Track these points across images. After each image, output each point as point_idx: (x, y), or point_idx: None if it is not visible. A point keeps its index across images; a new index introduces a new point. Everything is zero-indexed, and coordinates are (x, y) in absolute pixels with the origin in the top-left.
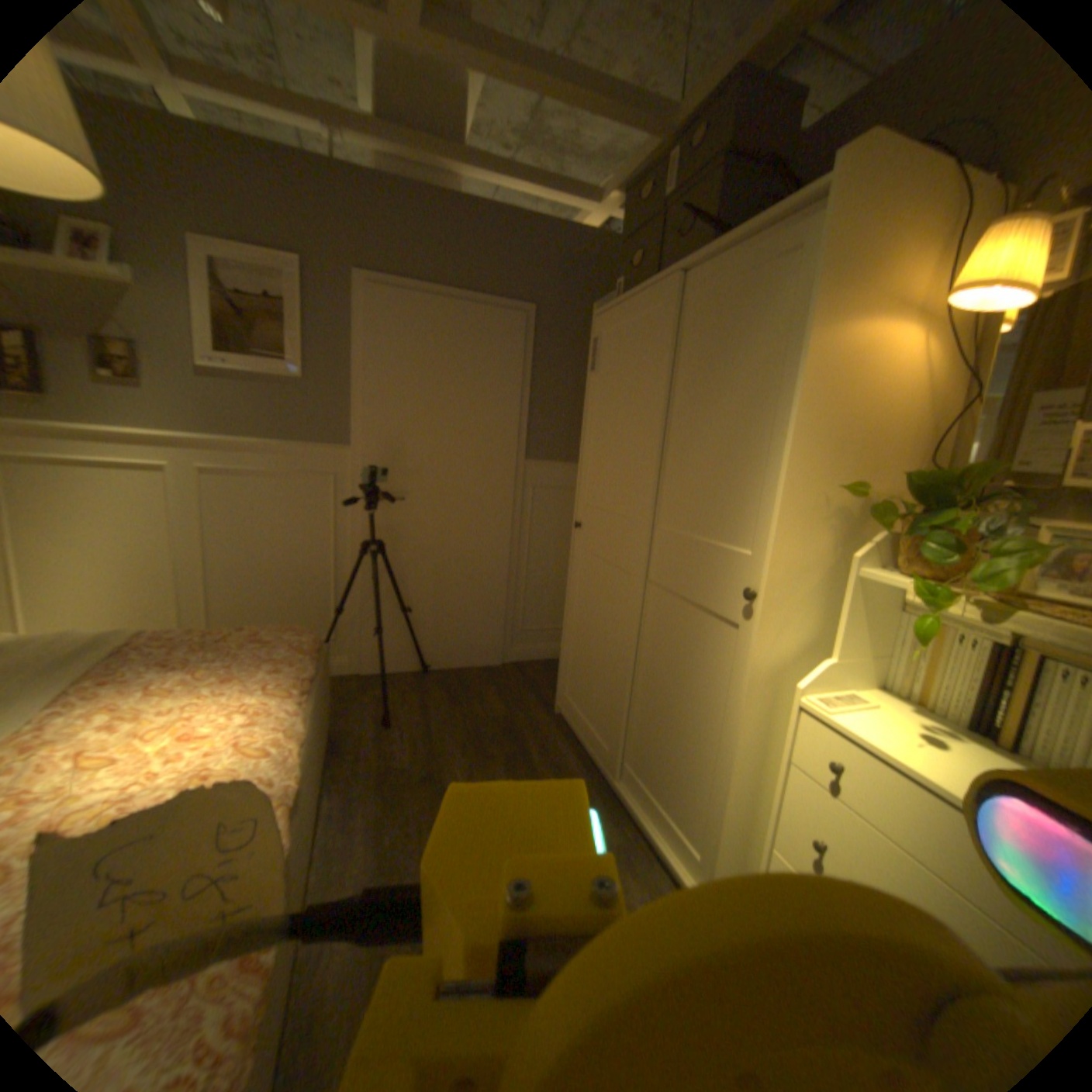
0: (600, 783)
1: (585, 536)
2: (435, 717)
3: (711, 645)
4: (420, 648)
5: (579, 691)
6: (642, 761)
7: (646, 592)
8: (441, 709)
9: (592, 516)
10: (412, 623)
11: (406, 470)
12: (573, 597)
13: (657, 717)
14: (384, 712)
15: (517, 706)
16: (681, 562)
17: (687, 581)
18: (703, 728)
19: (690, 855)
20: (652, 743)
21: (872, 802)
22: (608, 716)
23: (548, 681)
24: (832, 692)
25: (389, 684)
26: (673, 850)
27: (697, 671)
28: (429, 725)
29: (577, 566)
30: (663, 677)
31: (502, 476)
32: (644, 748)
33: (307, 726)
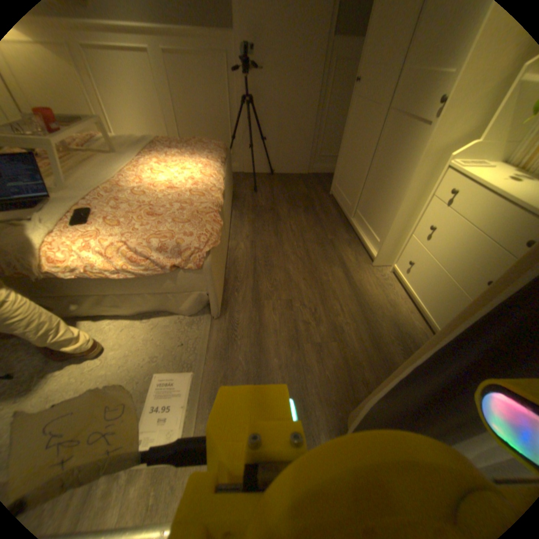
0: (345, 219)
1: (362, 86)
2: (275, 190)
3: (414, 138)
4: (270, 161)
5: (343, 180)
6: (365, 207)
7: (388, 115)
8: (278, 188)
9: (368, 69)
10: (266, 147)
11: (263, 46)
12: (349, 128)
13: (377, 185)
14: (254, 186)
15: (312, 190)
16: (412, 89)
17: (412, 101)
18: (398, 184)
19: (376, 240)
20: (372, 198)
21: (466, 204)
22: (354, 189)
23: (329, 182)
24: (472, 158)
25: (256, 177)
26: (370, 240)
27: (403, 155)
28: (273, 192)
29: (354, 108)
30: (385, 163)
31: (318, 49)
32: (367, 201)
33: (224, 173)
